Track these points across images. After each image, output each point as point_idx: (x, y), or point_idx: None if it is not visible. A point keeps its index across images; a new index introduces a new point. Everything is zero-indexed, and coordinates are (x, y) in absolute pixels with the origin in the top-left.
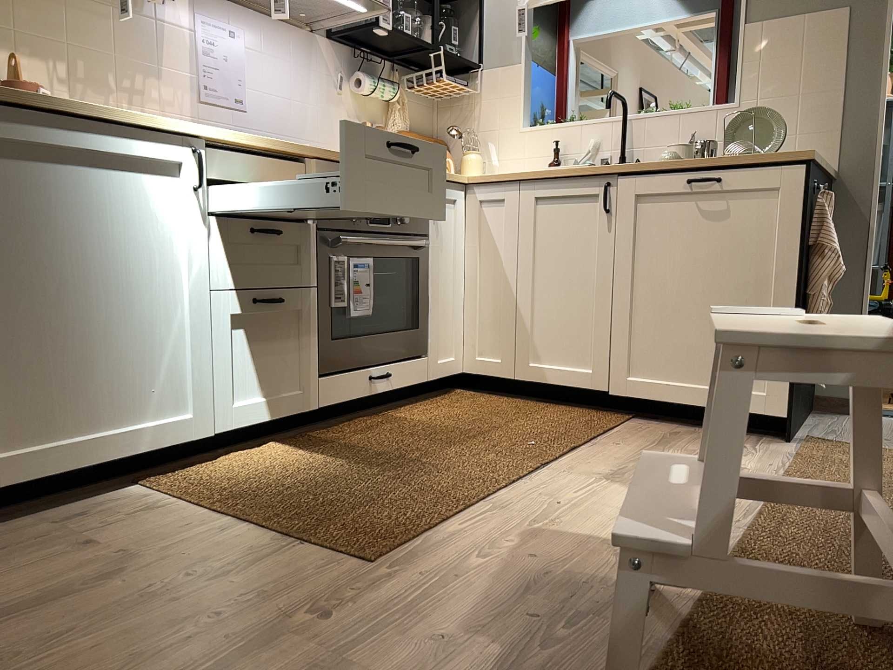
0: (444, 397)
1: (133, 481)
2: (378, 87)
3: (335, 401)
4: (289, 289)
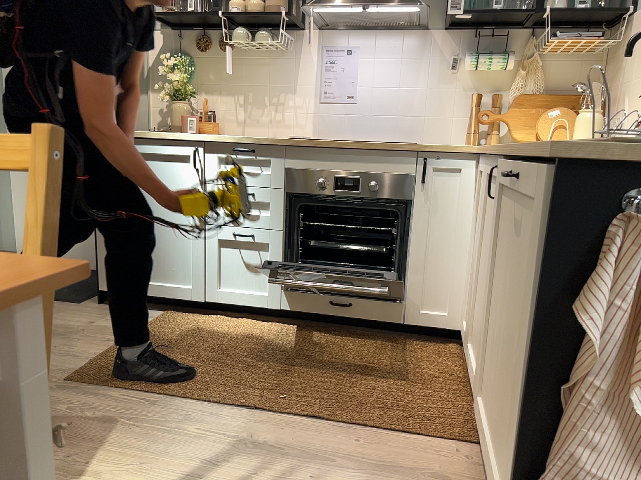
0: (430, 345)
1: (174, 309)
2: (479, 62)
3: (295, 310)
4: (259, 230)
